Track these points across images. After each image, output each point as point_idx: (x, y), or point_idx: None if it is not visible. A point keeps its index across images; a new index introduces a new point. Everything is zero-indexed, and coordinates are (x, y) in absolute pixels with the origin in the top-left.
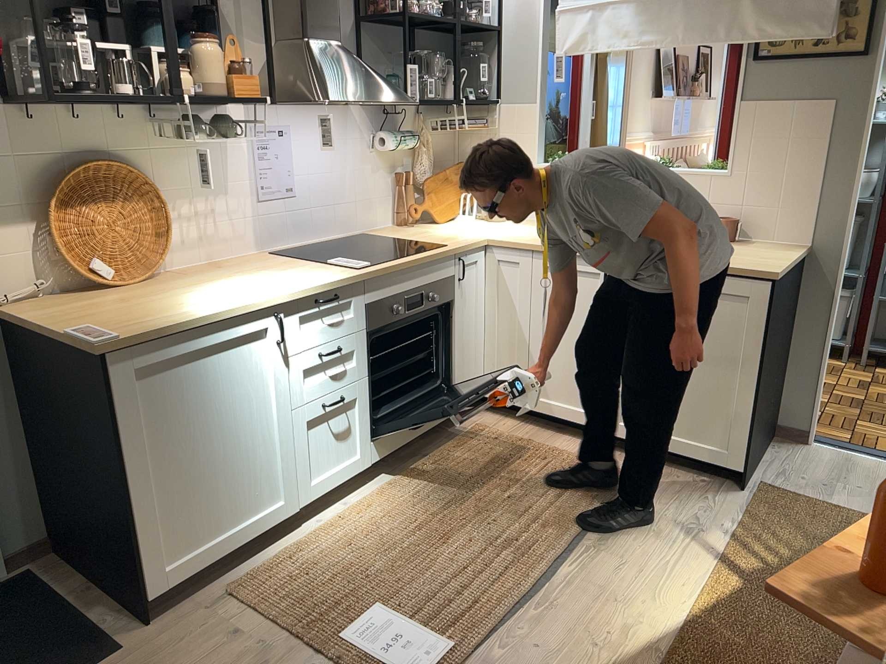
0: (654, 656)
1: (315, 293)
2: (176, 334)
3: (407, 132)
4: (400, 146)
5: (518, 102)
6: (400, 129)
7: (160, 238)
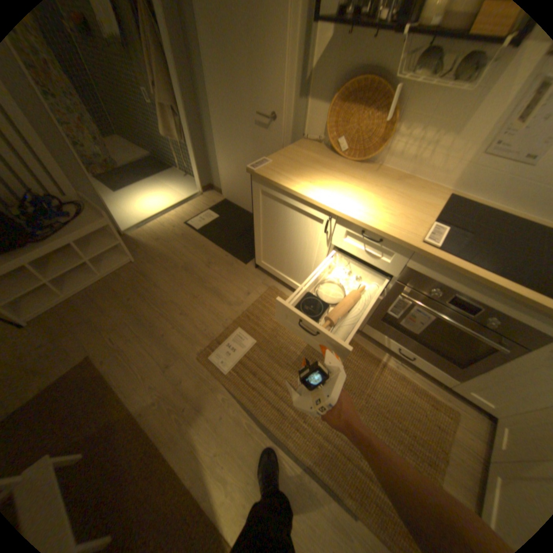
0: (200, 494)
1: (363, 227)
2: (277, 187)
3: None
4: None
5: None
6: None
7: (383, 142)
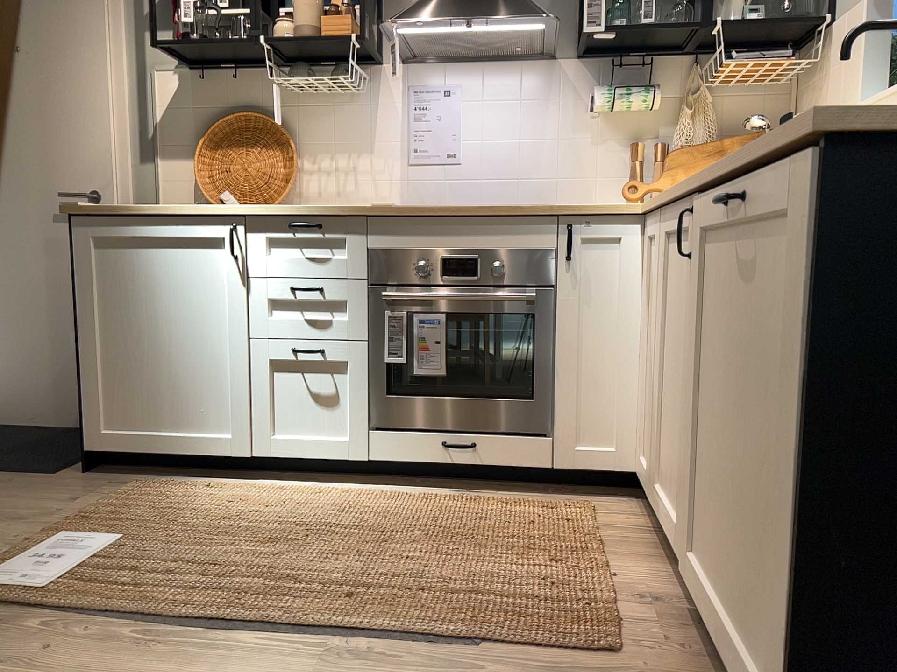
0: None
1: (287, 215)
2: (128, 217)
3: (637, 86)
4: (618, 103)
5: (847, 11)
6: (653, 89)
7: (287, 183)
